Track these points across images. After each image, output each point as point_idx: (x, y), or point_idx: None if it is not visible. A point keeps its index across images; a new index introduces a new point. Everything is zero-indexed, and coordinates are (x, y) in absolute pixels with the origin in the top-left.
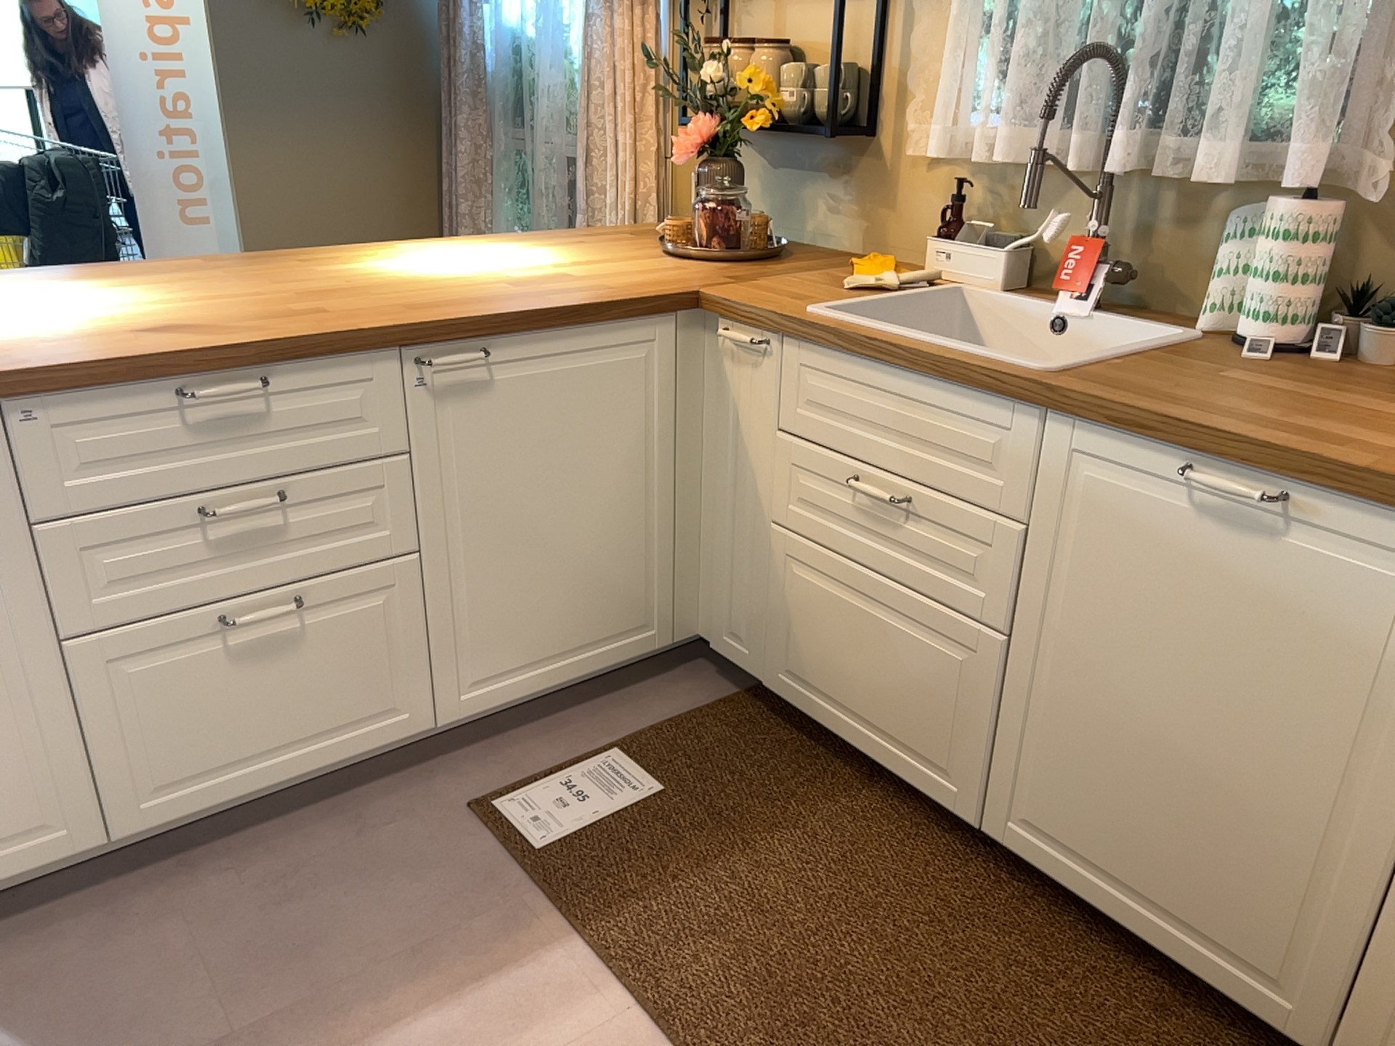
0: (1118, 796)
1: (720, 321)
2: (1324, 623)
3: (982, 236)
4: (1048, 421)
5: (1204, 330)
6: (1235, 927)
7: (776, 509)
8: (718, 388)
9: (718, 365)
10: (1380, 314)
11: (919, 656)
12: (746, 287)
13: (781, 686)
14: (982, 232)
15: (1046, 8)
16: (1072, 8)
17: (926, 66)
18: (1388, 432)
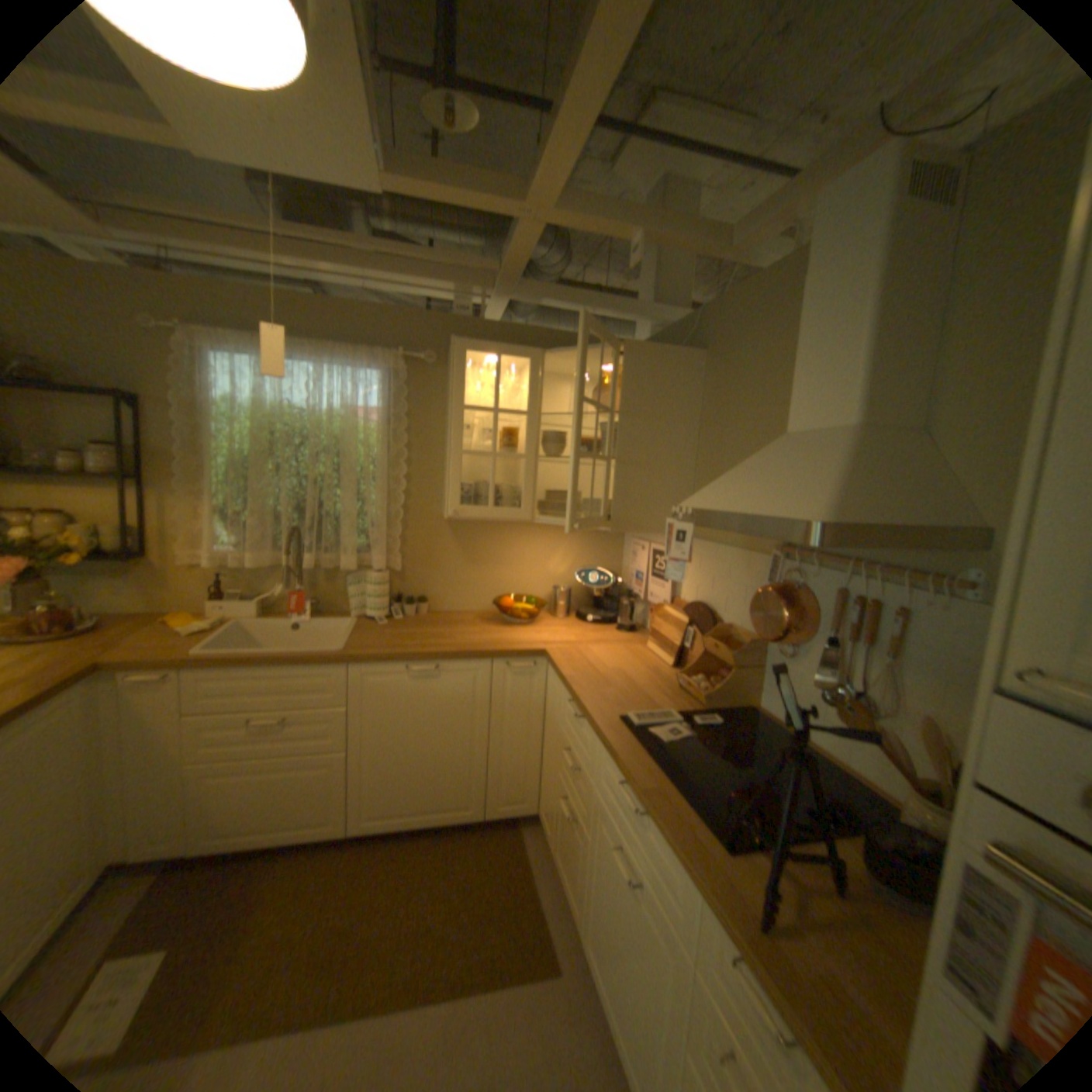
0: (404, 784)
1: (115, 673)
2: (455, 695)
3: (233, 594)
4: (349, 666)
5: (355, 615)
6: (451, 800)
7: (186, 757)
8: (117, 709)
9: (116, 697)
10: (409, 600)
11: (301, 782)
12: (125, 650)
13: (203, 848)
14: (232, 592)
15: (262, 508)
16: (272, 507)
17: (183, 524)
18: (445, 637)
